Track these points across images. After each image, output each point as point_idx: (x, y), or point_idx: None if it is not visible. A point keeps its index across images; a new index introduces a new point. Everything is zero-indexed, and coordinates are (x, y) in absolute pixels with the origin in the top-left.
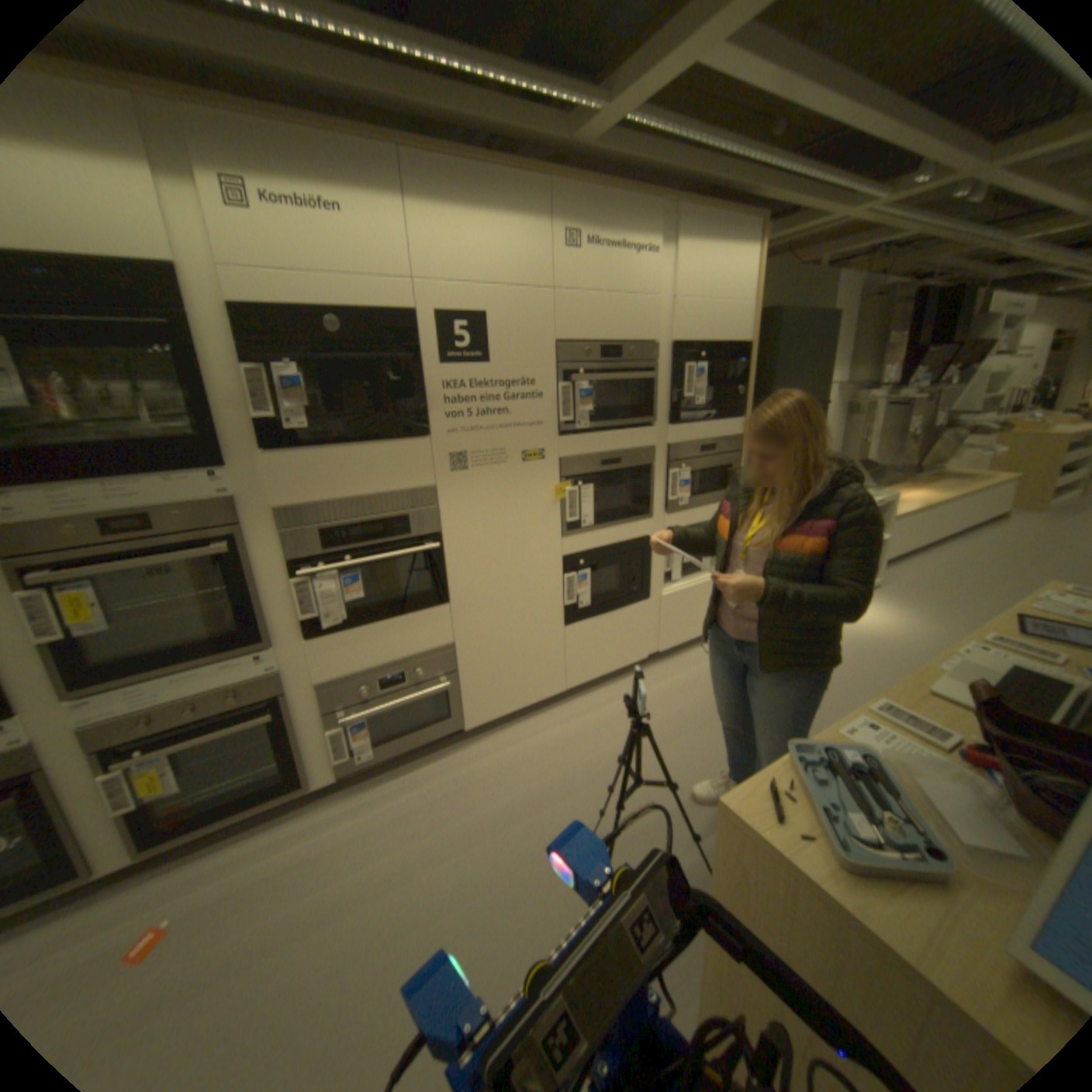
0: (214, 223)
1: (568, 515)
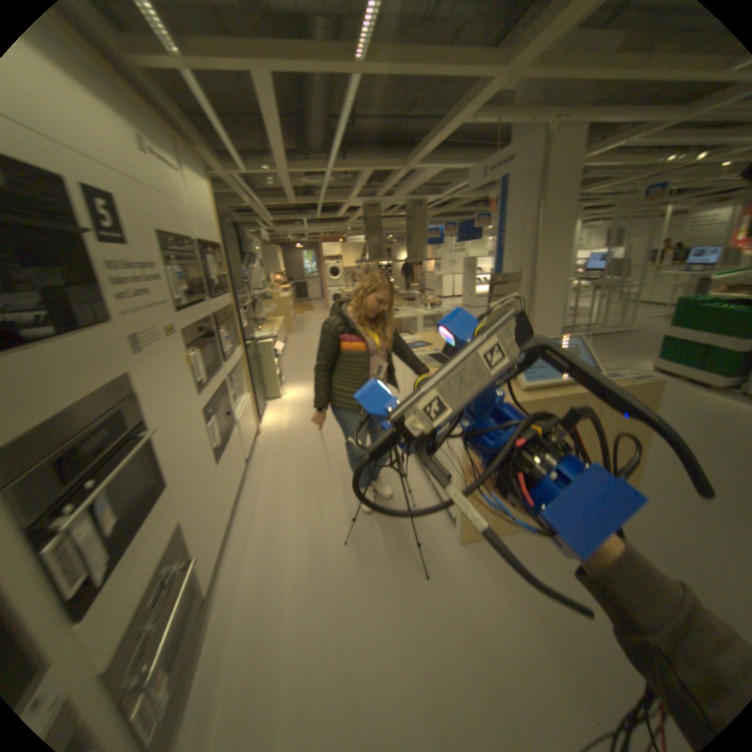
0: None
1: (199, 374)
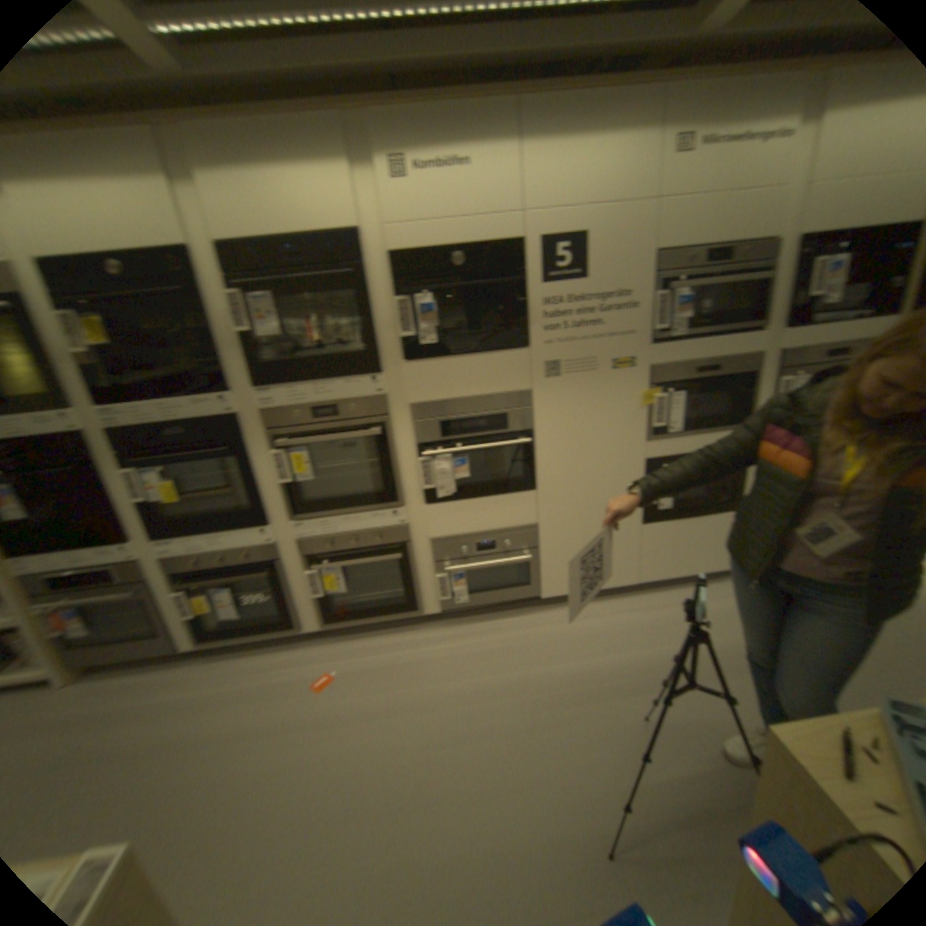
0: (380, 193)
1: (654, 420)
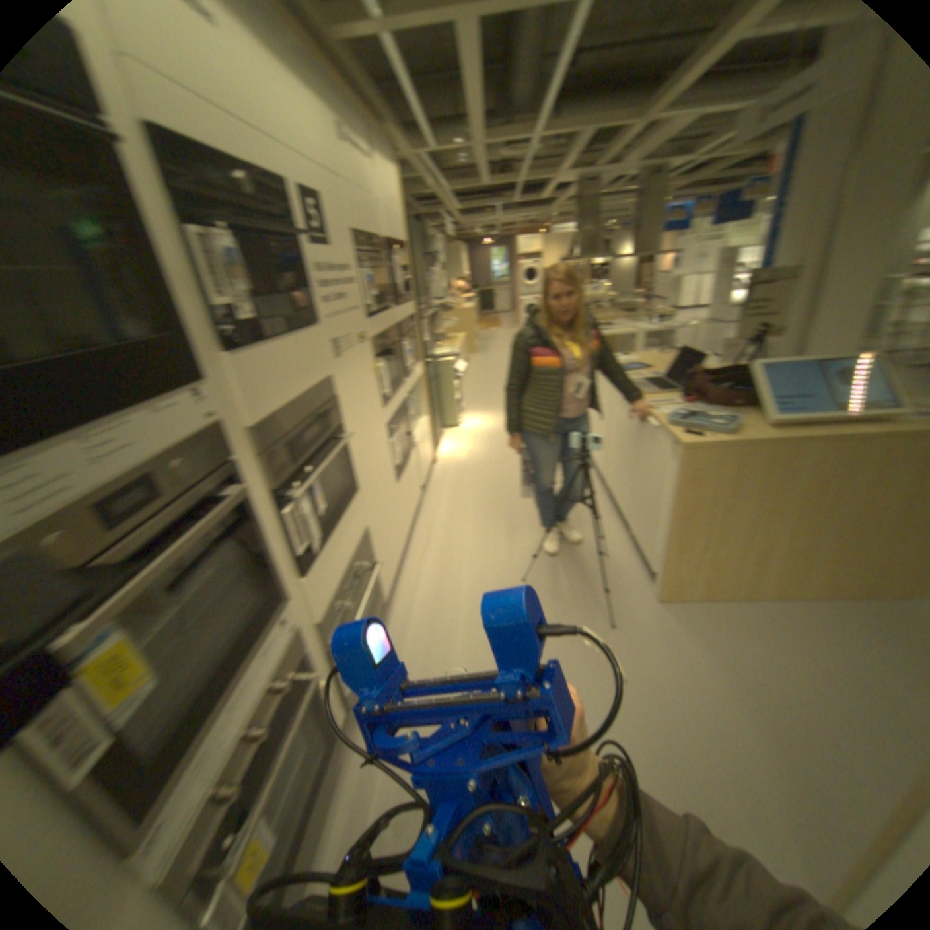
0: None
1: (386, 388)
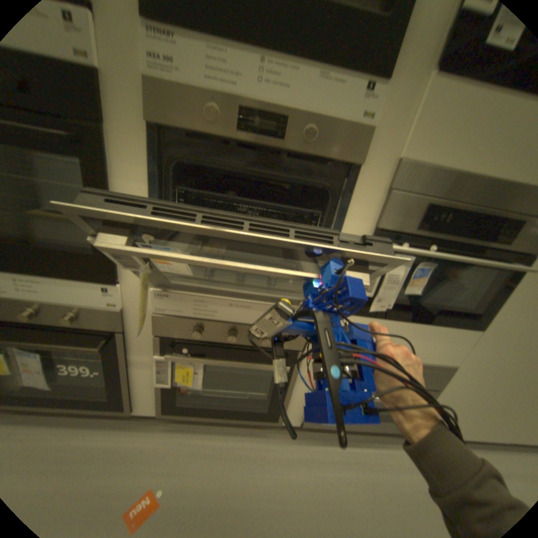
0: None
1: None
